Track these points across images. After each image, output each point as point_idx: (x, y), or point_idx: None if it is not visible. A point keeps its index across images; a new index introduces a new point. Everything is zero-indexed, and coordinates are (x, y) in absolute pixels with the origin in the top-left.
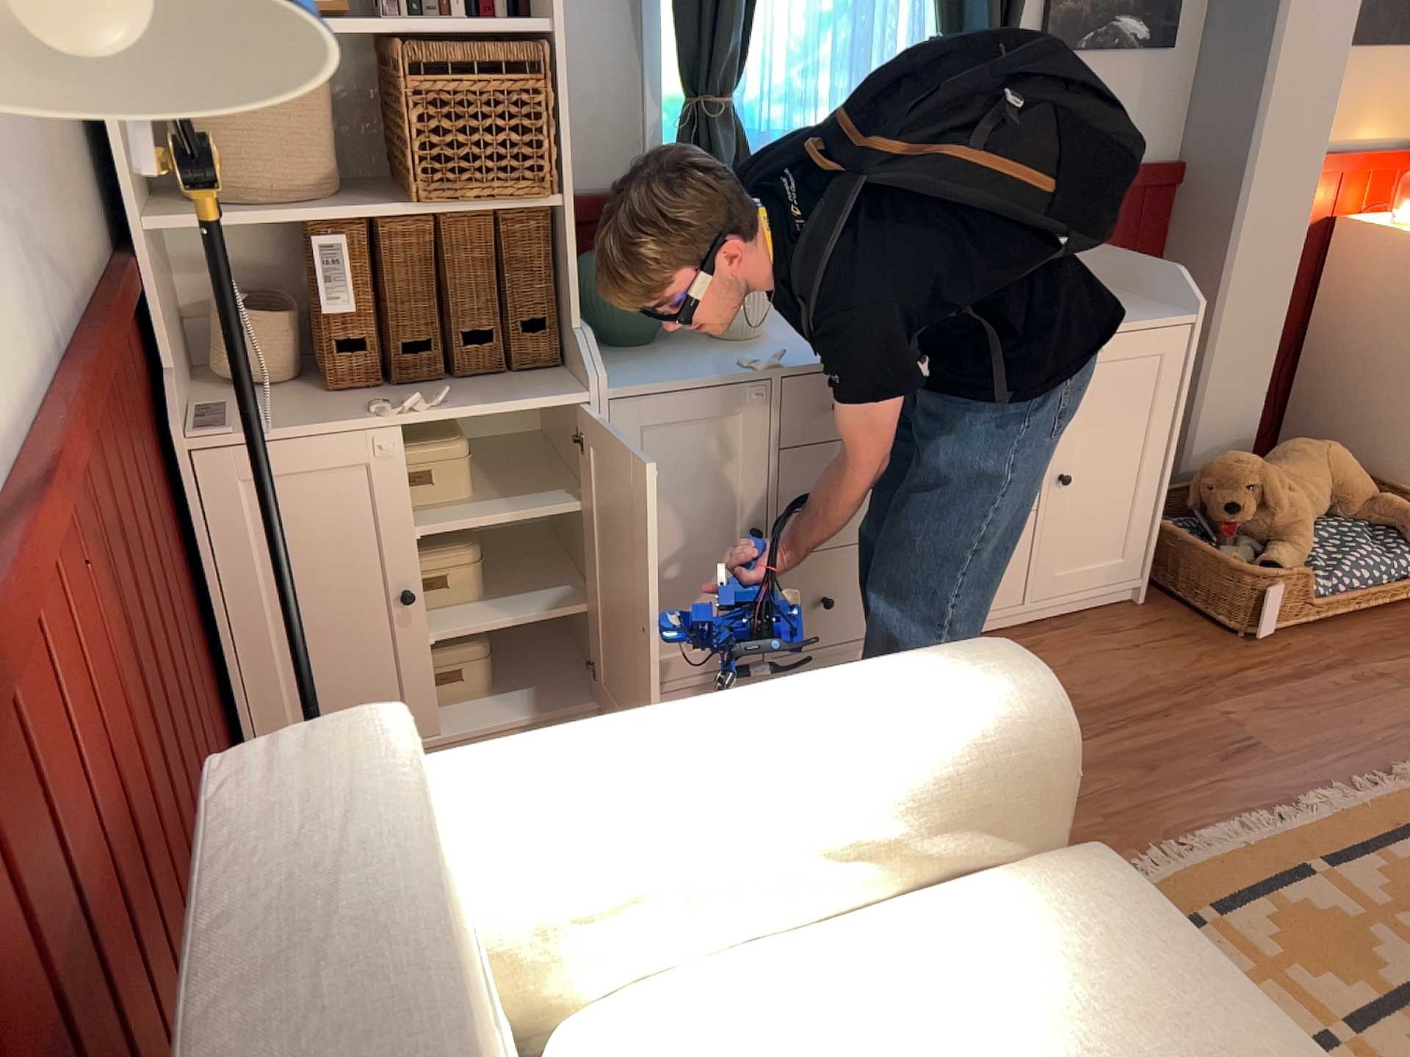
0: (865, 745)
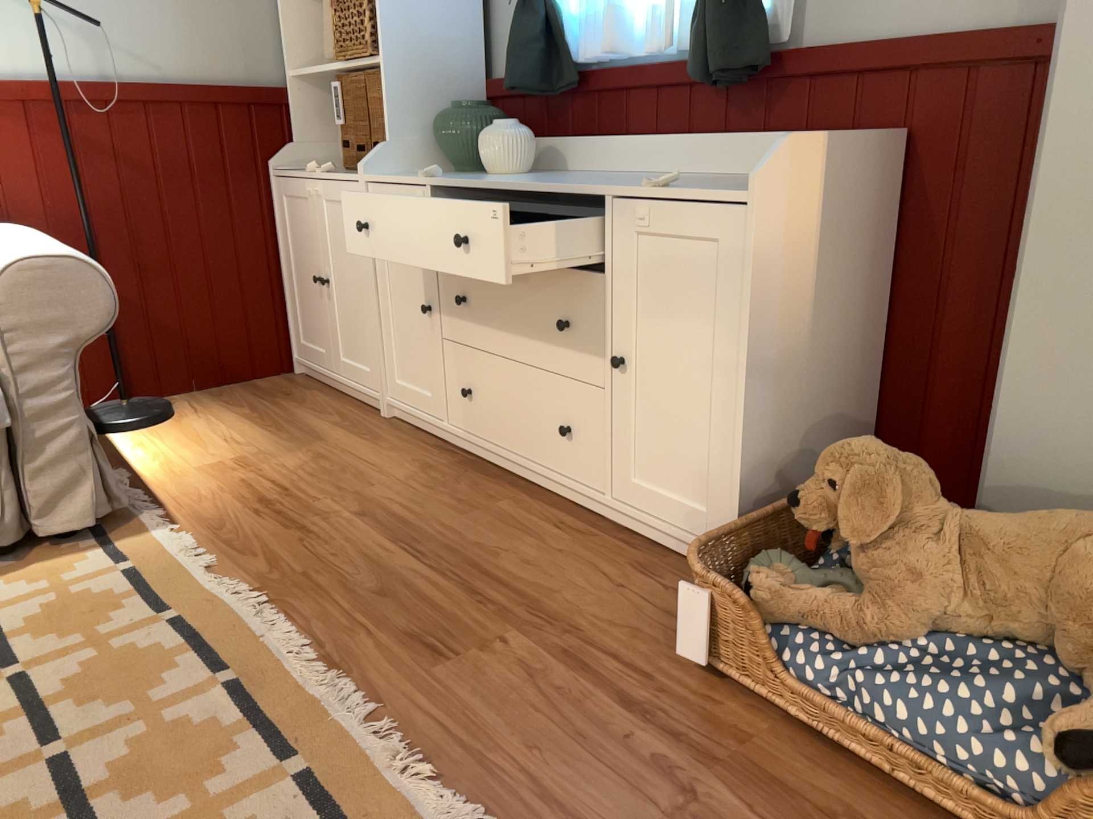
0: None
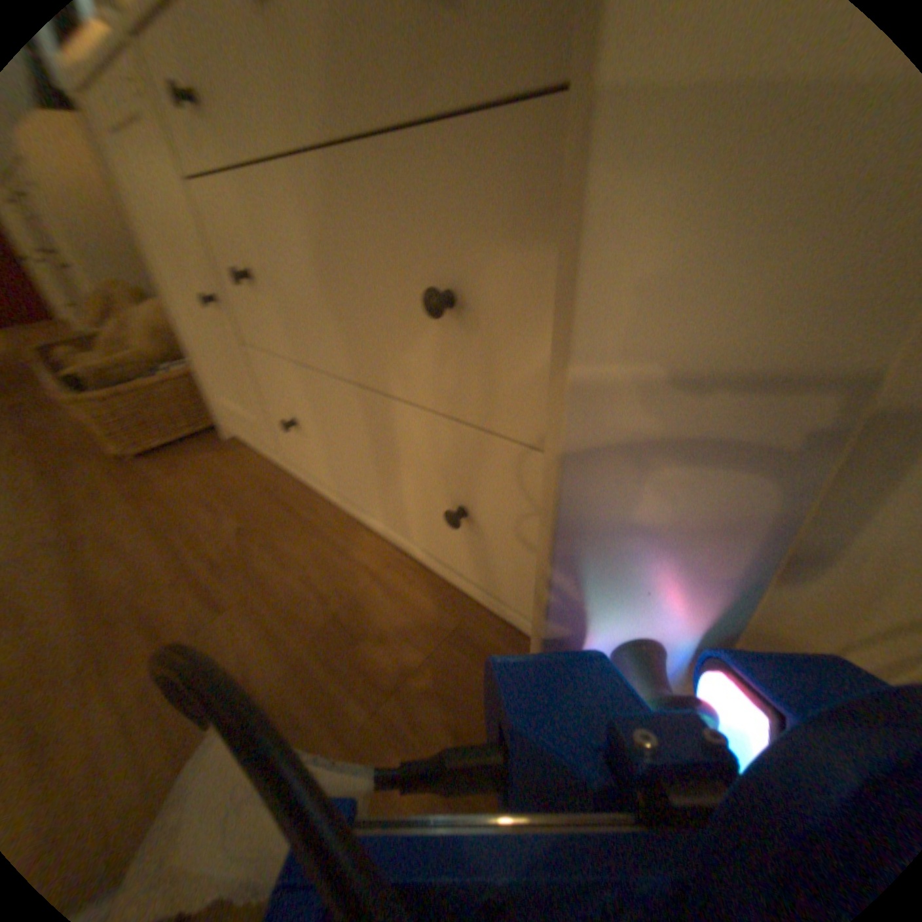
0: None
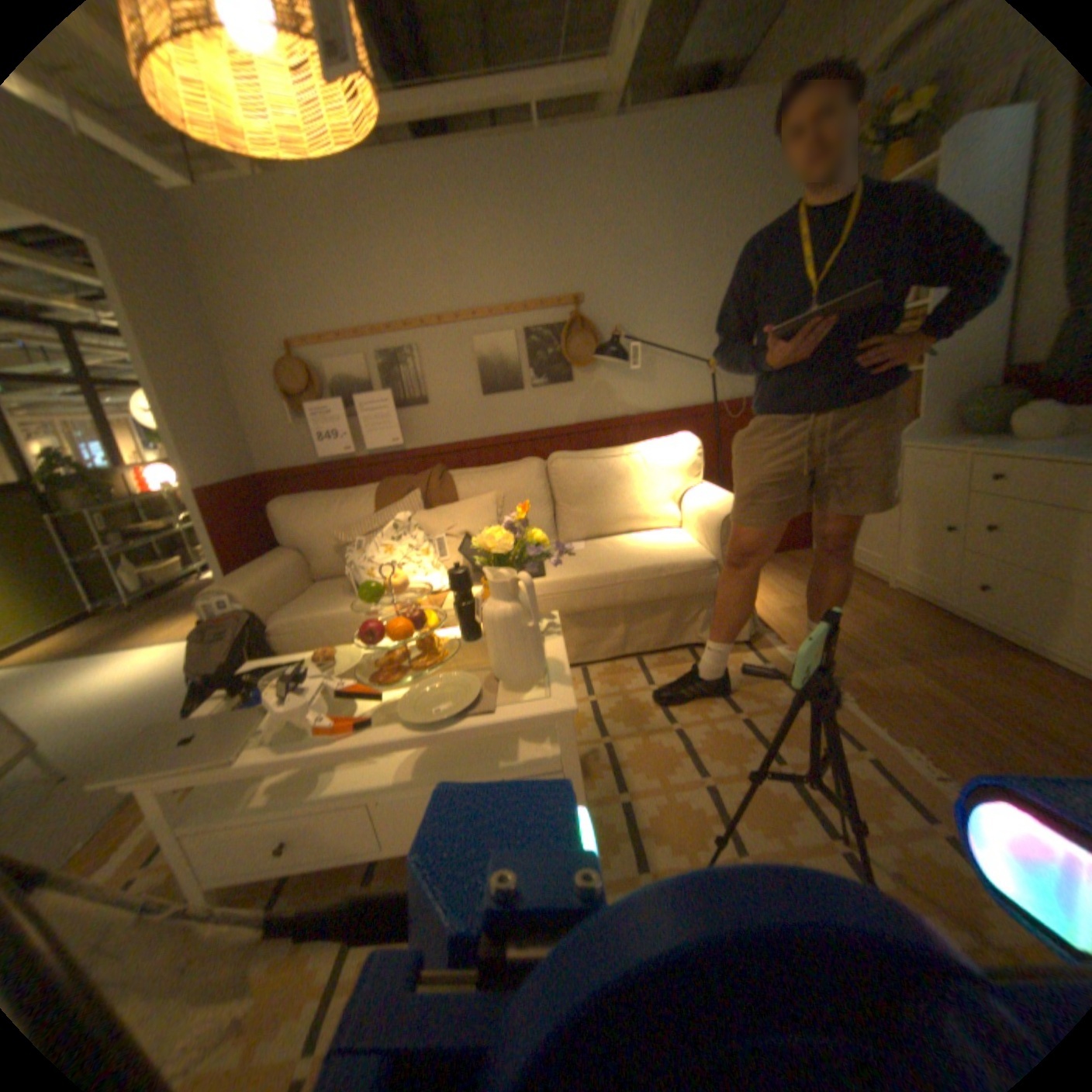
0: (707, 501)
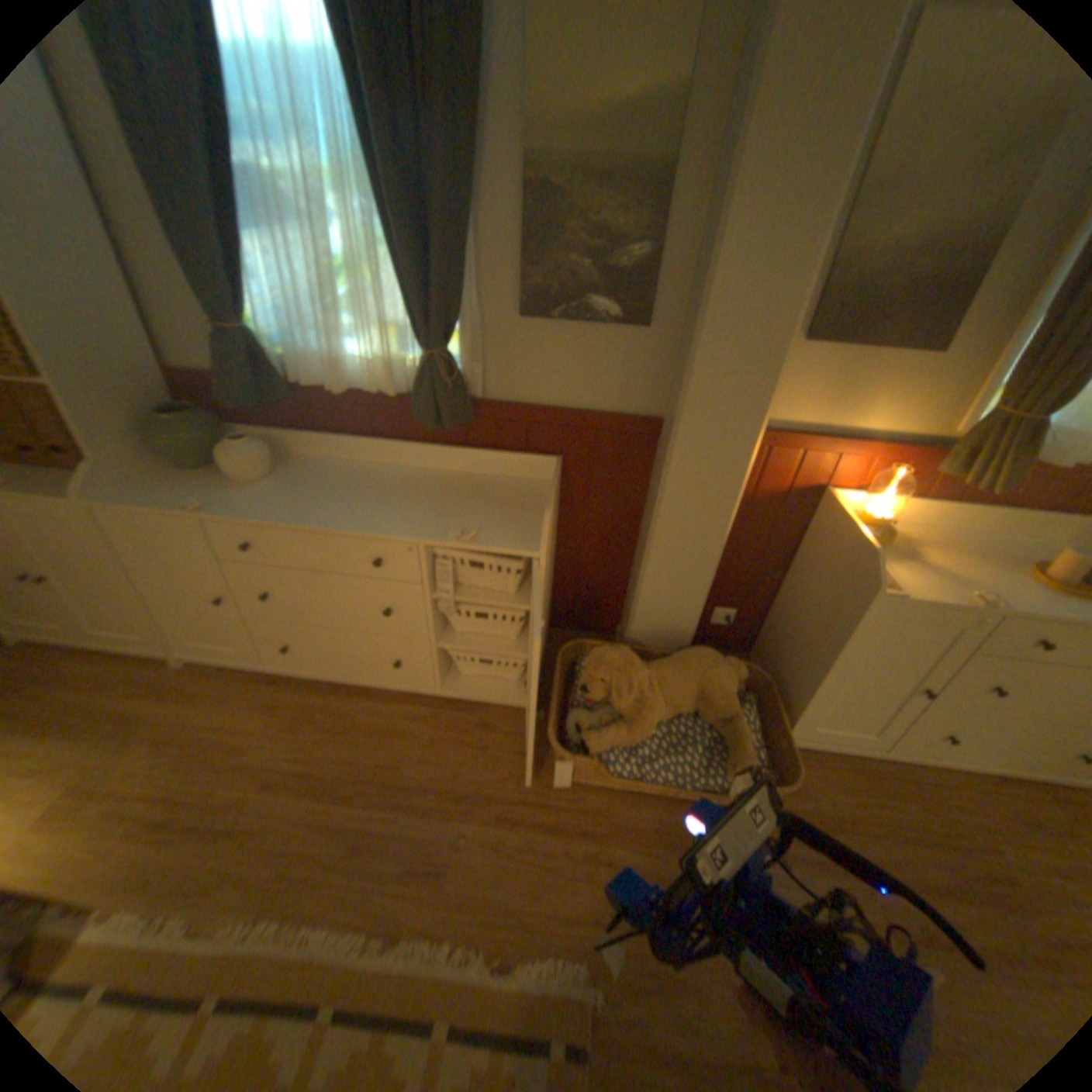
0: None
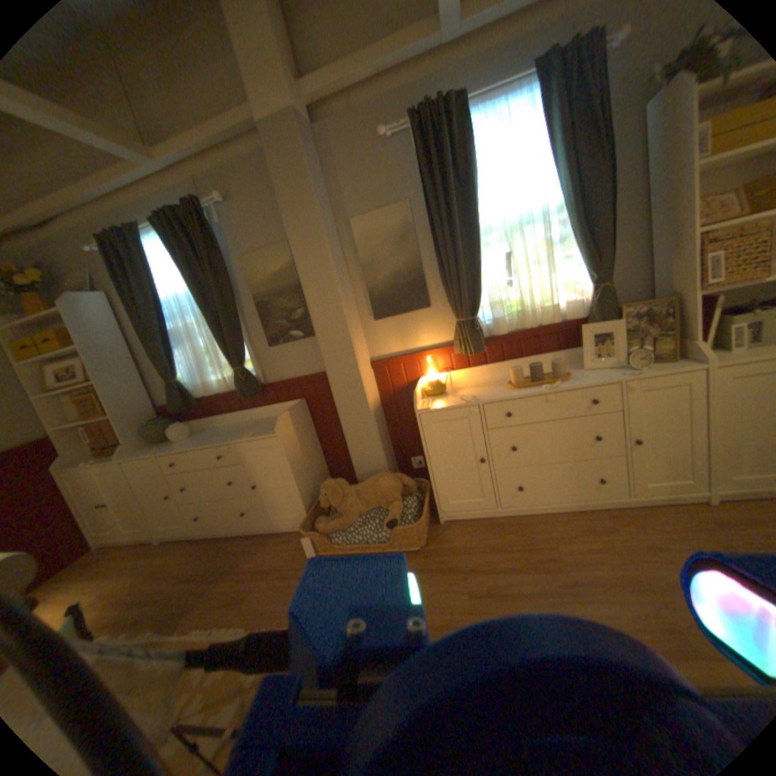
0: None
